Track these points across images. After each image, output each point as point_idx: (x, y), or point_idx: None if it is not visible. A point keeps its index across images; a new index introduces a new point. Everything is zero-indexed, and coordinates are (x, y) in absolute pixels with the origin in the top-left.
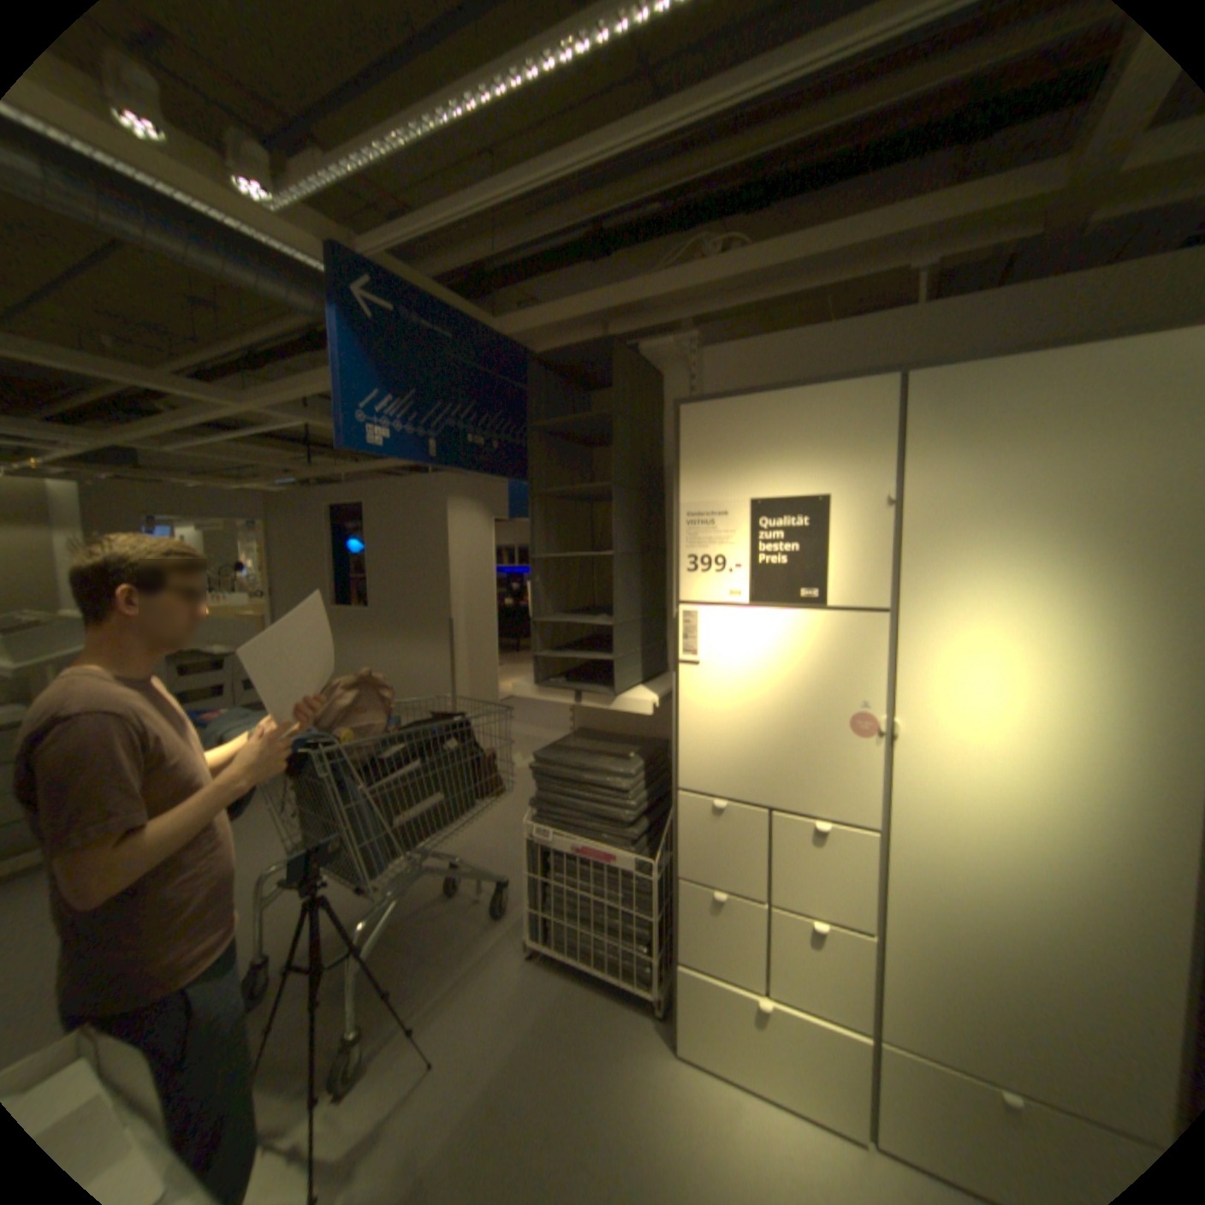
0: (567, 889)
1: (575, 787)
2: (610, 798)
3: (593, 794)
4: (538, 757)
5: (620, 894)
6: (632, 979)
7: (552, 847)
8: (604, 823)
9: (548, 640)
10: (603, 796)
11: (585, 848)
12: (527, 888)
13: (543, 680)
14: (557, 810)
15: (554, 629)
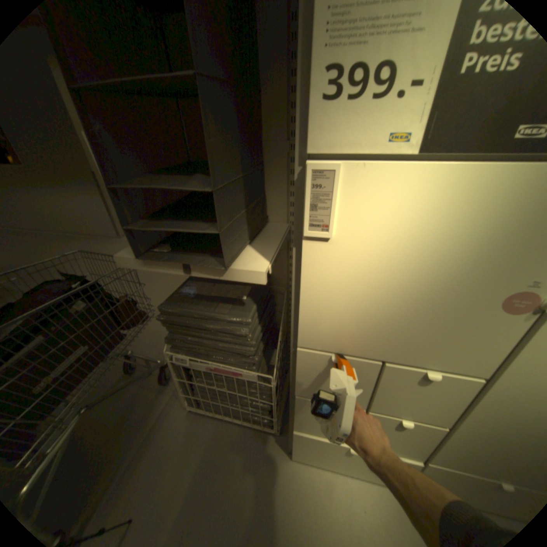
0: (207, 386)
1: (200, 331)
2: (231, 338)
3: (217, 336)
4: (162, 310)
5: (247, 390)
6: (259, 423)
7: (191, 367)
8: (229, 354)
9: (140, 206)
10: (226, 338)
11: (216, 368)
12: (178, 385)
13: (148, 247)
14: (189, 345)
15: (145, 192)
